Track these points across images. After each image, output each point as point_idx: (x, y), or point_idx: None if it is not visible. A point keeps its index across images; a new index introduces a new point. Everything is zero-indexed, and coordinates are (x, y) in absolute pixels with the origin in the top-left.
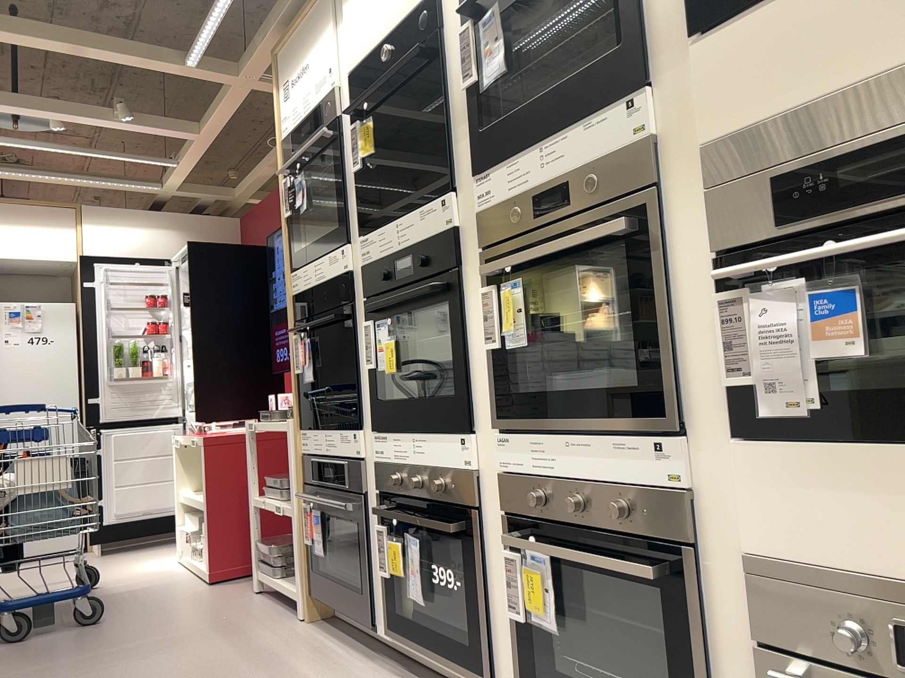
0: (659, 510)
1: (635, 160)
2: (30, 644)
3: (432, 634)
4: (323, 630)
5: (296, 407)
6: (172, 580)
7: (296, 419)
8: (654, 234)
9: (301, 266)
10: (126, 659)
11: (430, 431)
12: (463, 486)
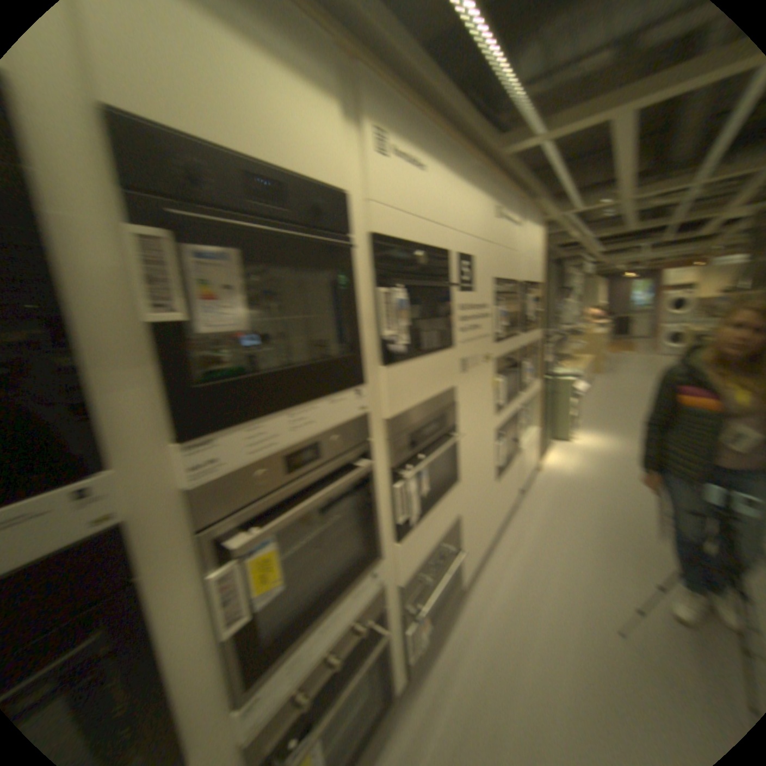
0: (375, 610)
1: (365, 428)
2: None
3: None
4: None
5: None
6: None
7: None
8: (372, 468)
9: None
10: None
11: None
12: None
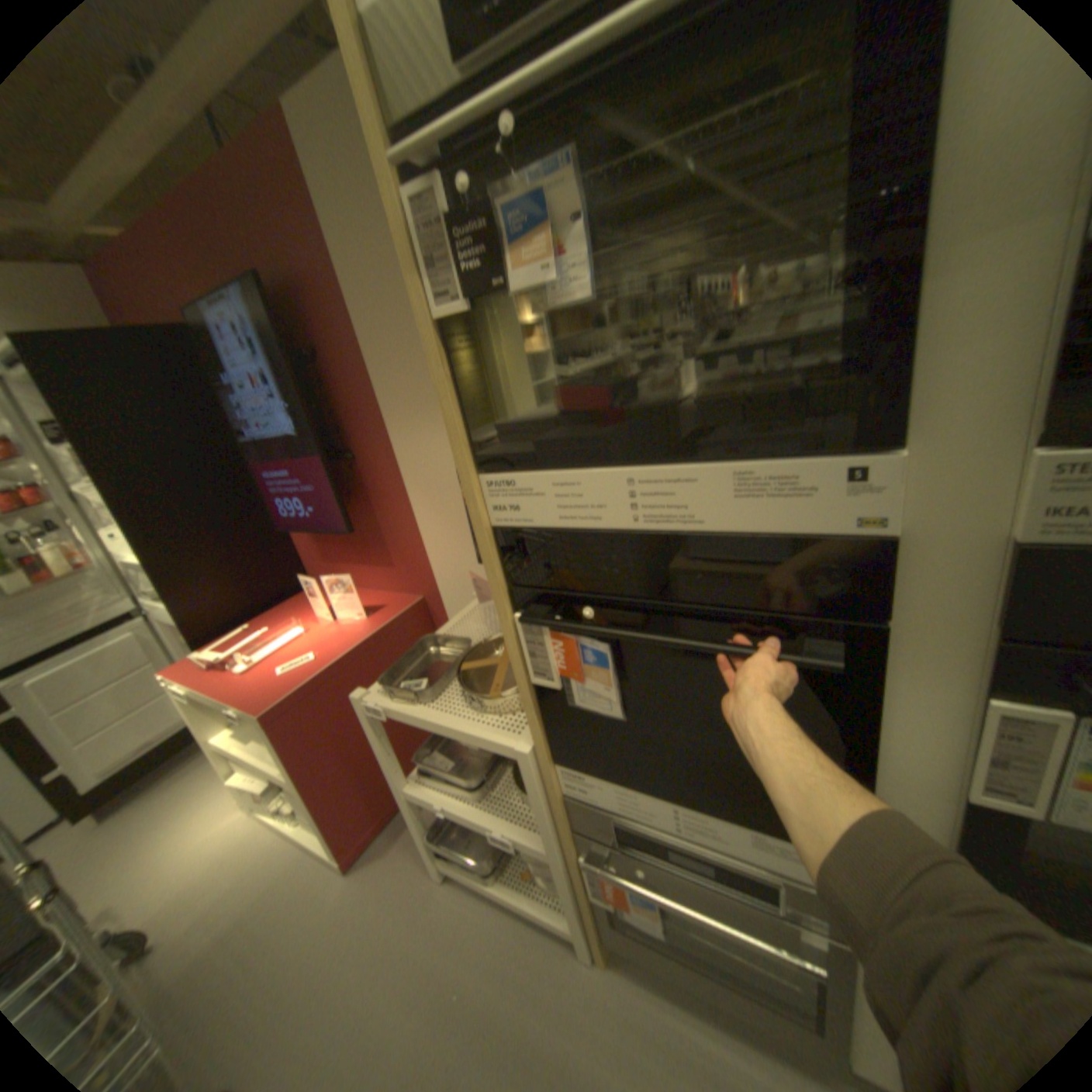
0: None
1: None
2: None
3: None
4: (651, 990)
5: (540, 733)
6: (267, 880)
7: (543, 749)
8: None
9: (539, 464)
10: None
11: None
12: None
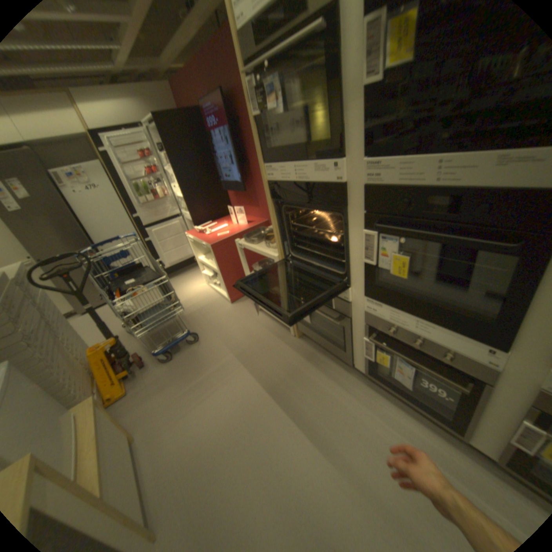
0: None
1: None
2: (175, 364)
3: (412, 397)
4: (309, 346)
5: (279, 251)
6: (211, 301)
7: (280, 257)
8: None
9: (276, 162)
10: (228, 377)
11: (445, 327)
12: (482, 371)
